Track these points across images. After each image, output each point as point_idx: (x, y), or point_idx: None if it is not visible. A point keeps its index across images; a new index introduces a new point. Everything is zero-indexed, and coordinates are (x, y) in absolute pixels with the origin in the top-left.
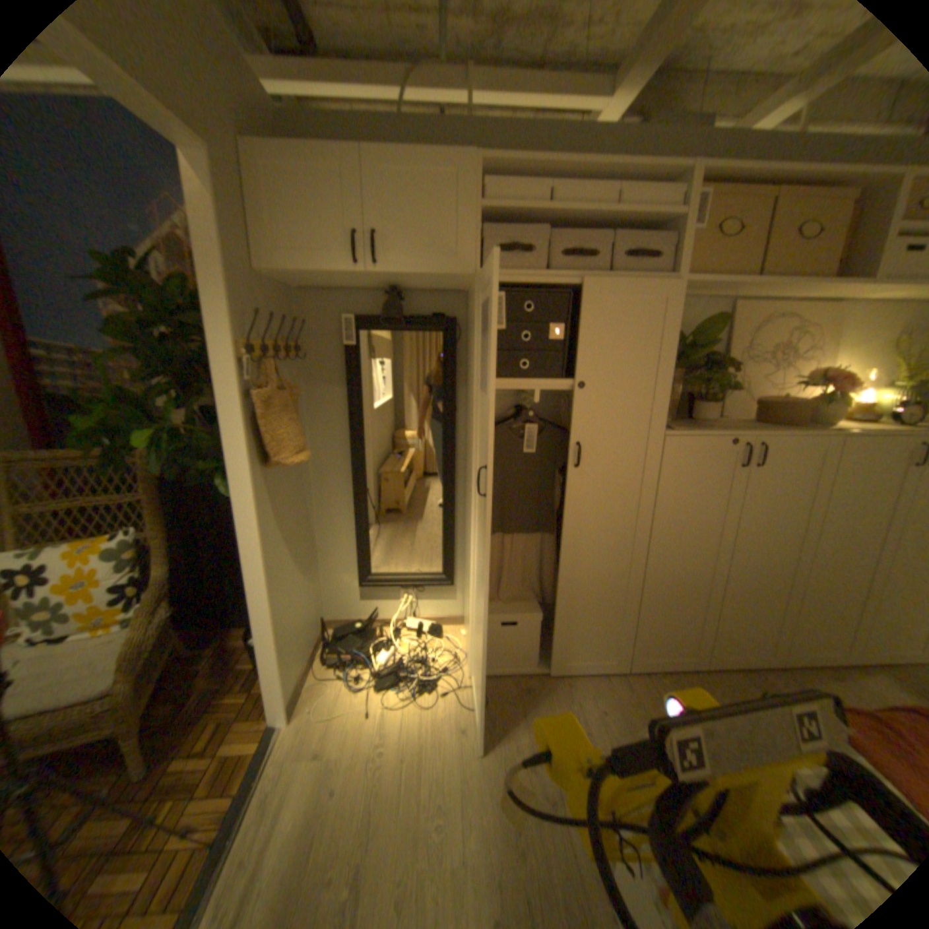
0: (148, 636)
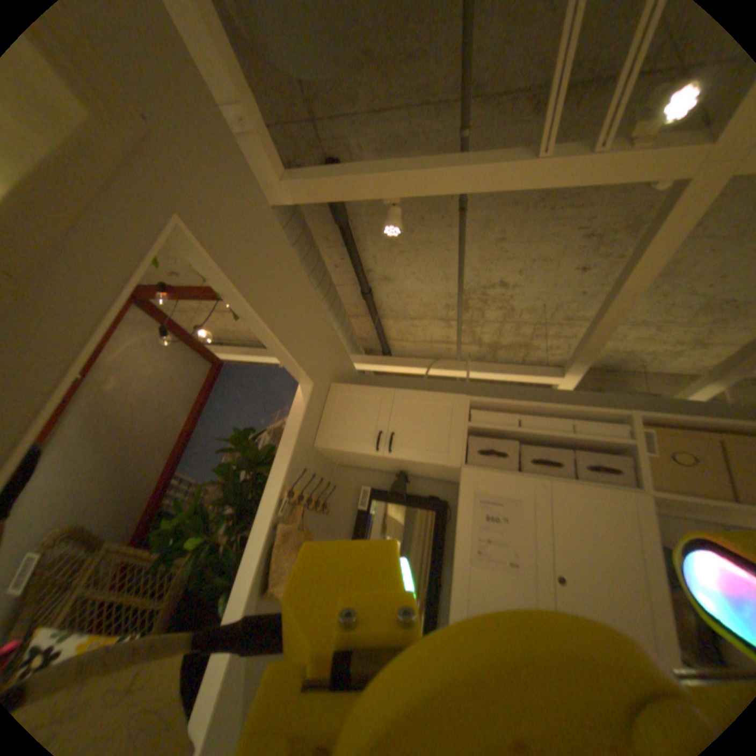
0: None
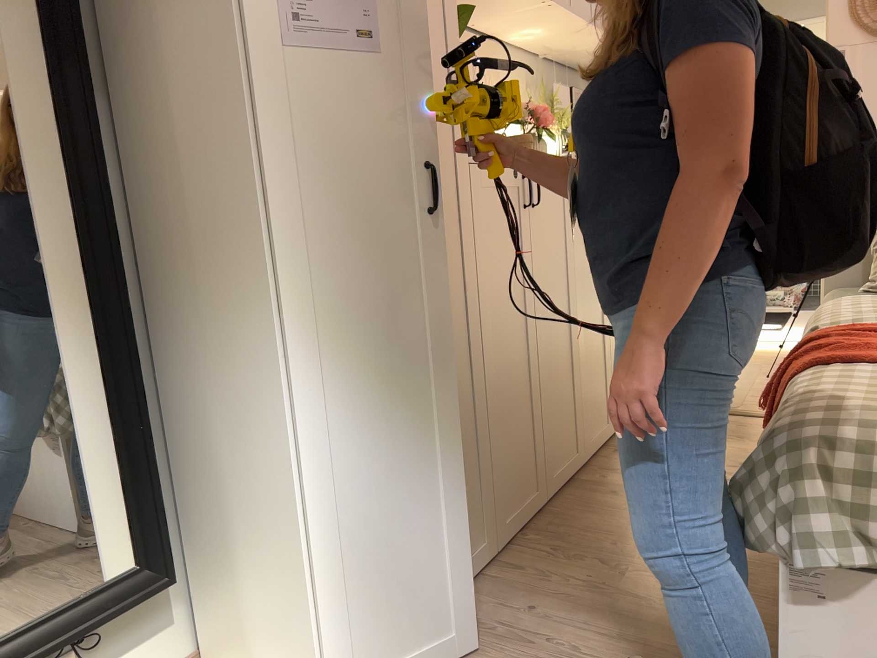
0: None
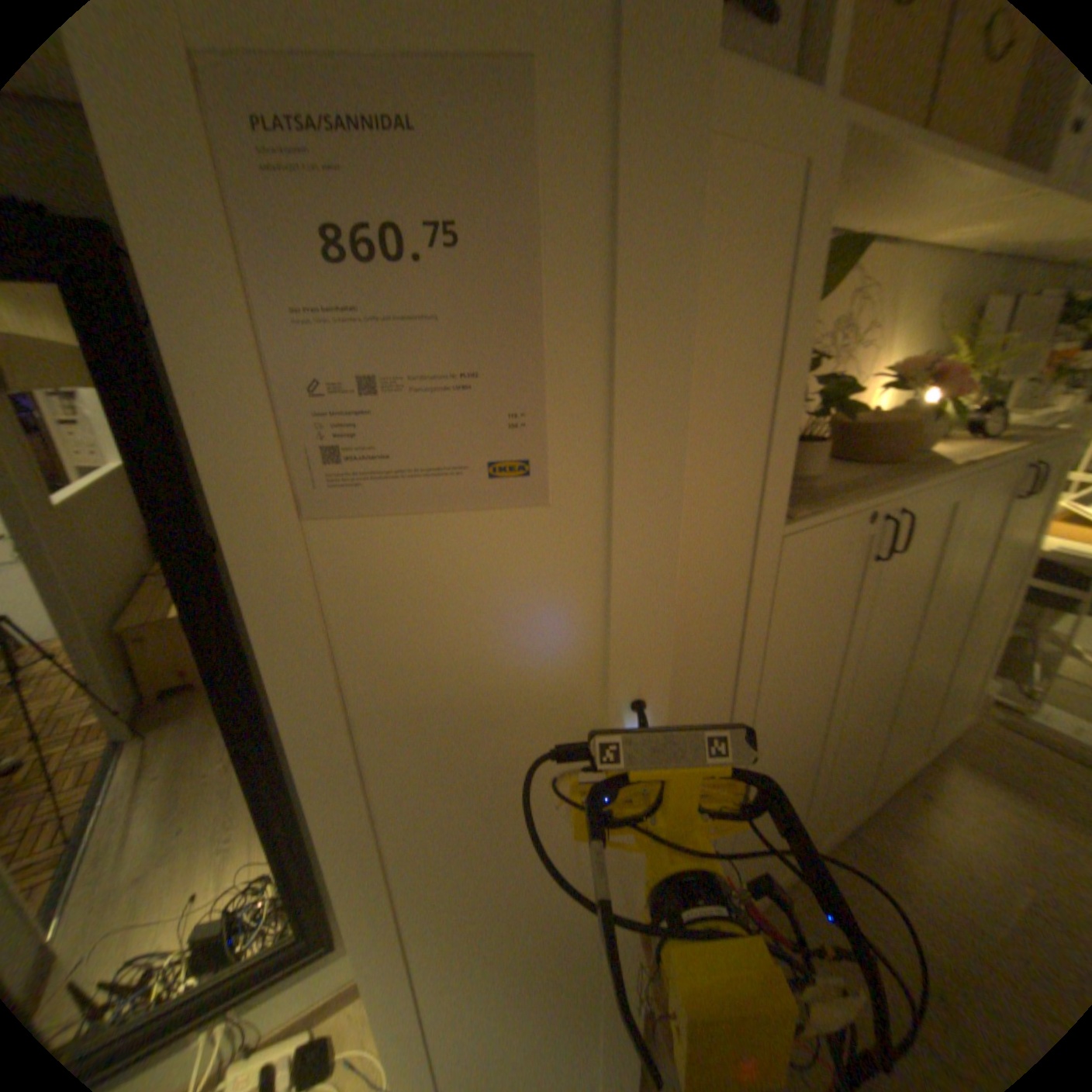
0: None
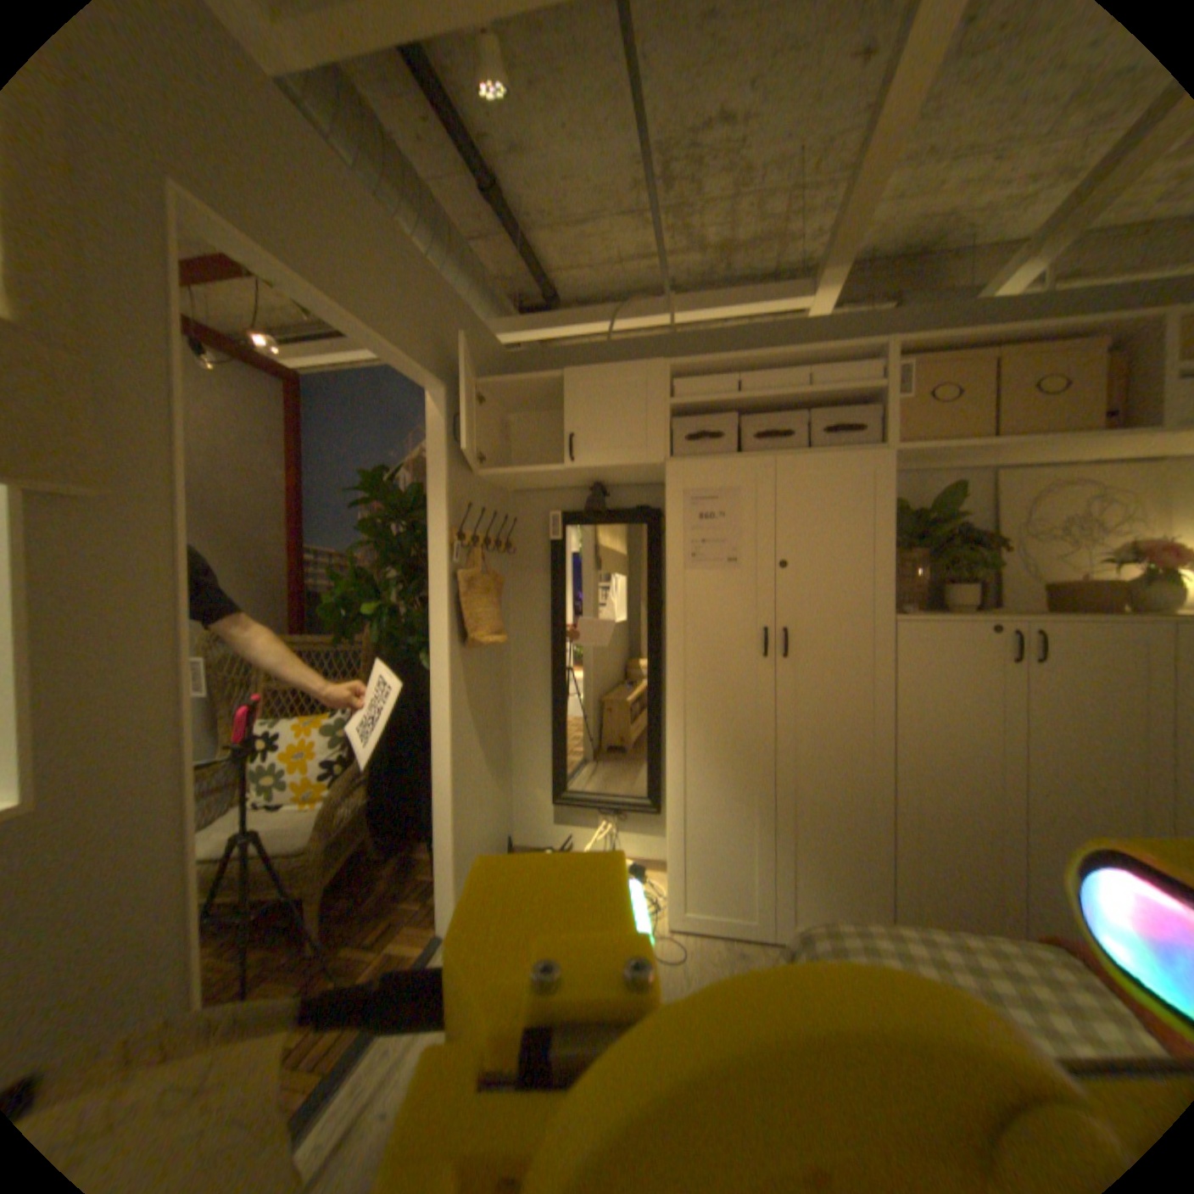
0: (342, 814)
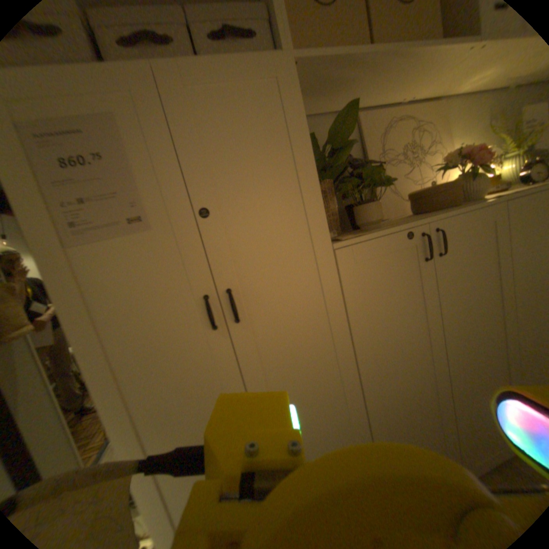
0: None
